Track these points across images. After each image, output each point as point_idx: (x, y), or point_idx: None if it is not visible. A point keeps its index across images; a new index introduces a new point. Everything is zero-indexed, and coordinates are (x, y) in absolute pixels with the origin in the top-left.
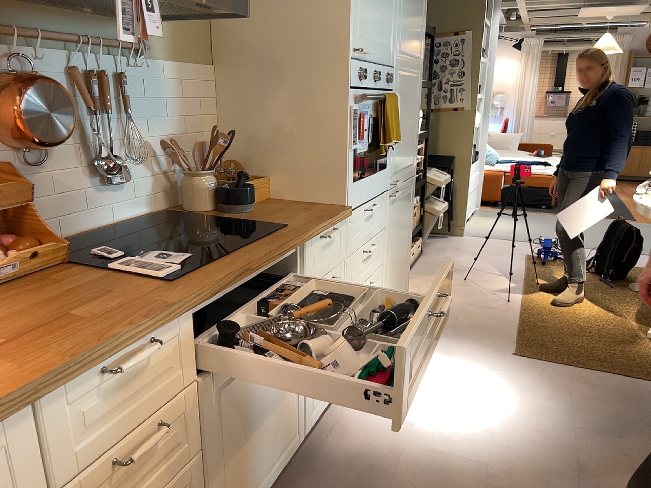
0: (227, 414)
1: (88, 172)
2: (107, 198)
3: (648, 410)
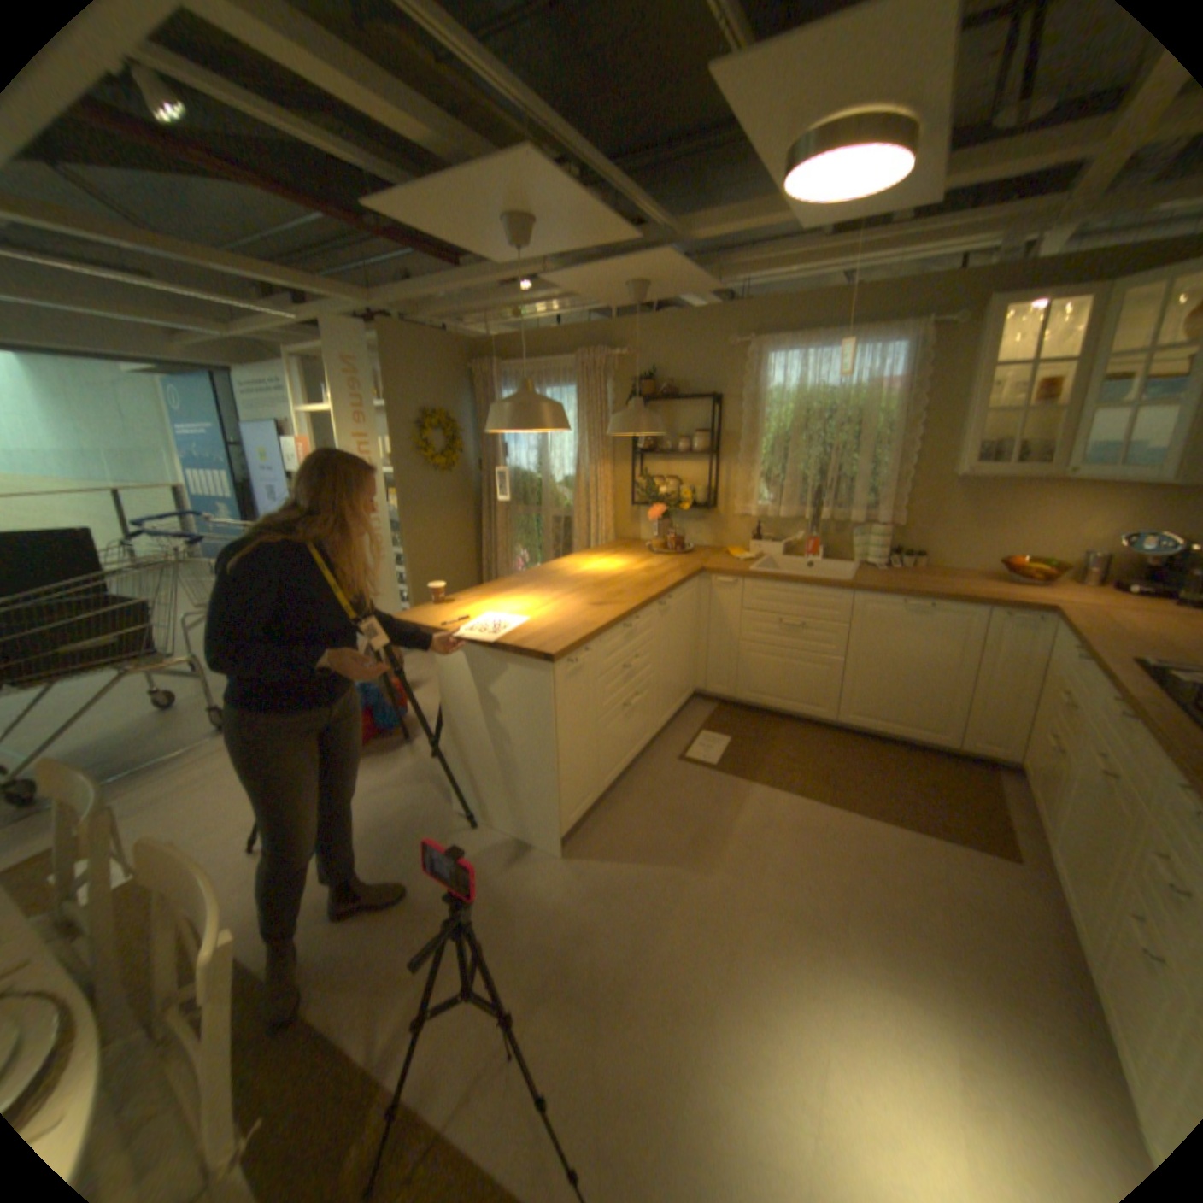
0: (1085, 775)
1: None
2: None
3: (560, 1068)
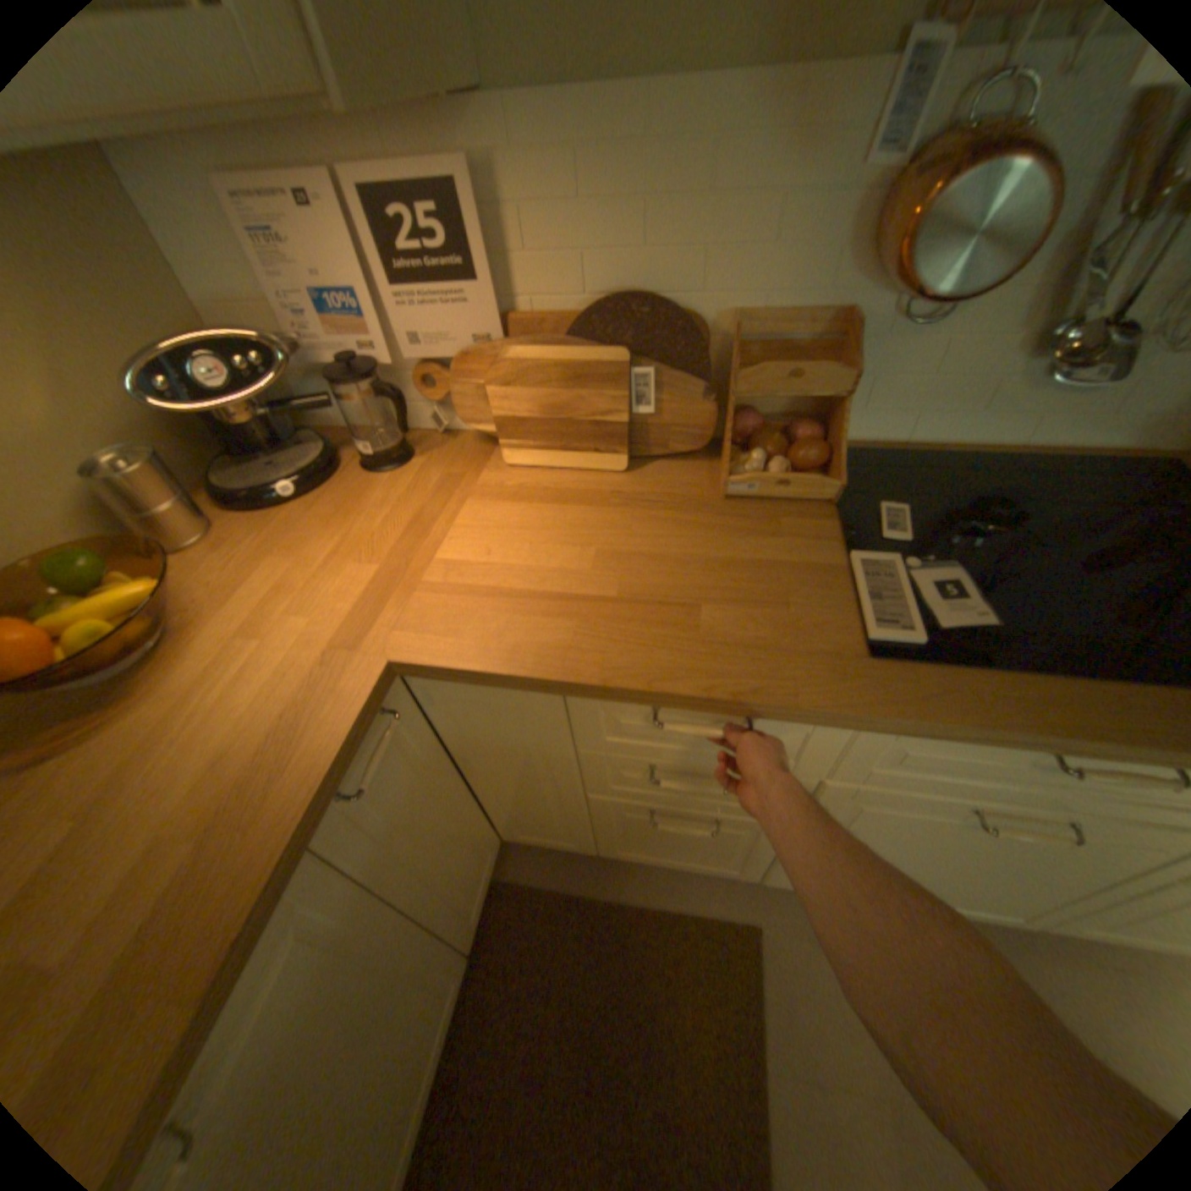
0: (872, 830)
1: (1035, 341)
2: (1044, 397)
3: None
